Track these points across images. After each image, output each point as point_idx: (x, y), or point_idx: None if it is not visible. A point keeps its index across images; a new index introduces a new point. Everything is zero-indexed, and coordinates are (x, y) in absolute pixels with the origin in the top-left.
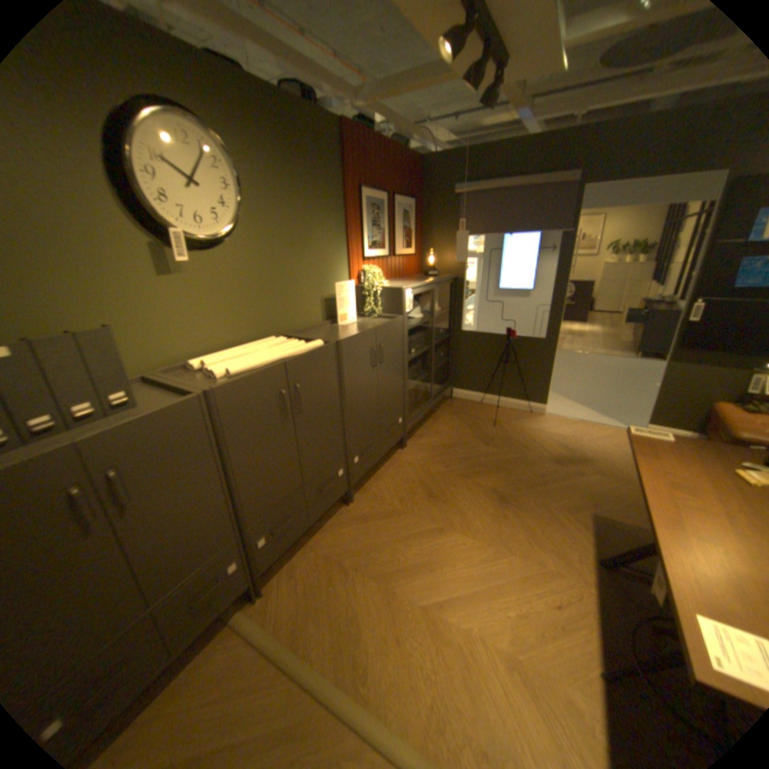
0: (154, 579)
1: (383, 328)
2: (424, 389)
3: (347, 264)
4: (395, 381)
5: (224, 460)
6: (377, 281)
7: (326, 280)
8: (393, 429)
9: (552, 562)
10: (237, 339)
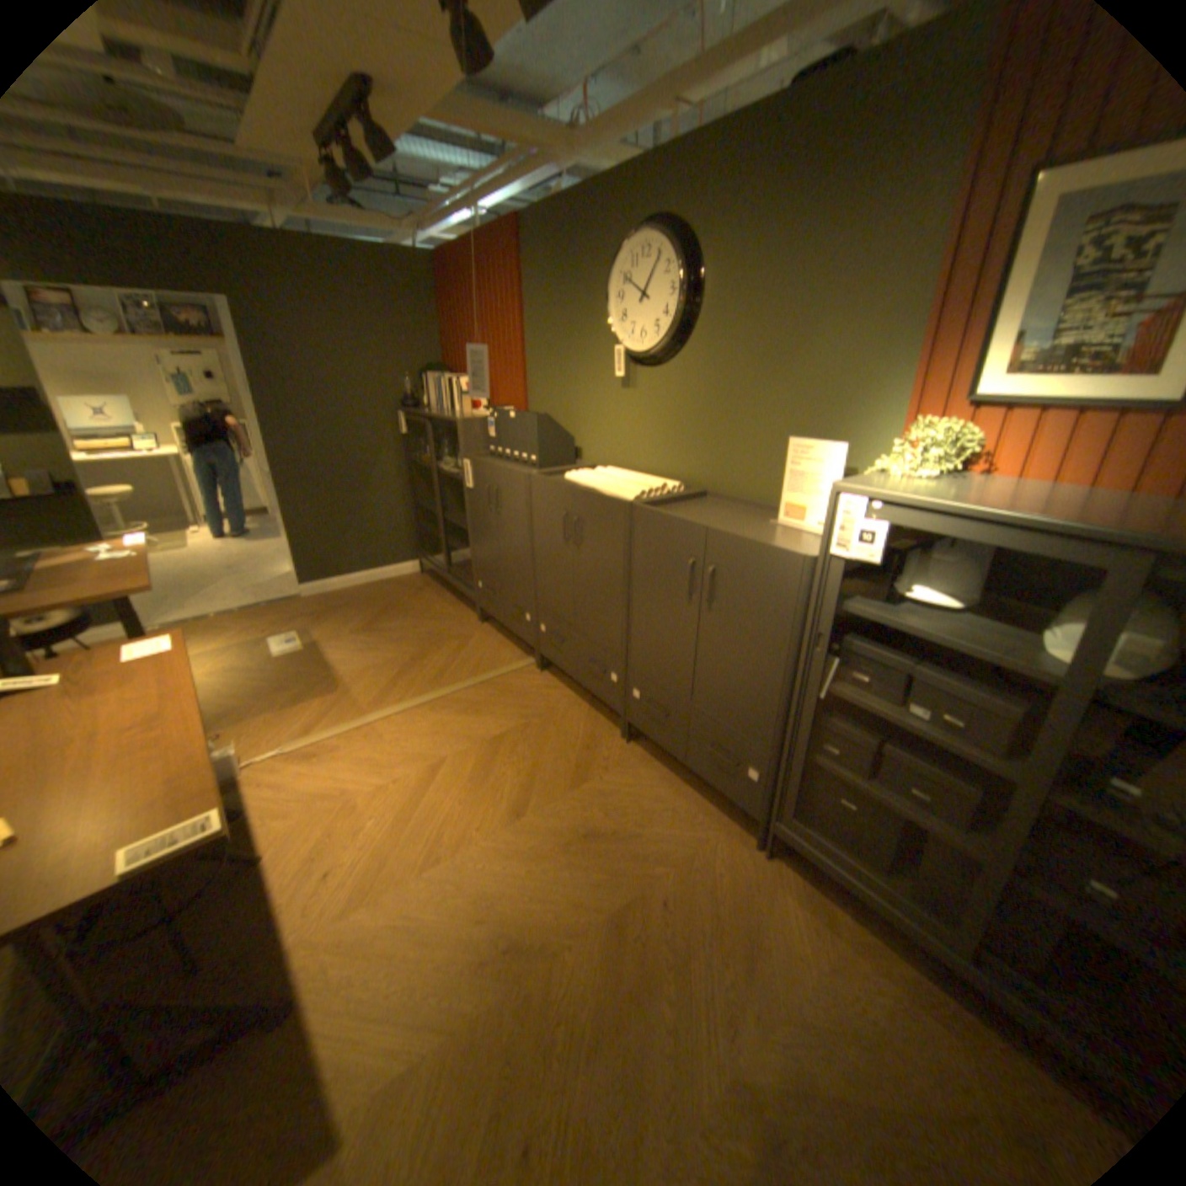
0: (503, 566)
1: (725, 538)
2: (969, 892)
3: (906, 407)
4: (747, 673)
5: (538, 536)
6: (900, 461)
7: (824, 433)
8: (722, 756)
9: (365, 924)
10: (662, 471)
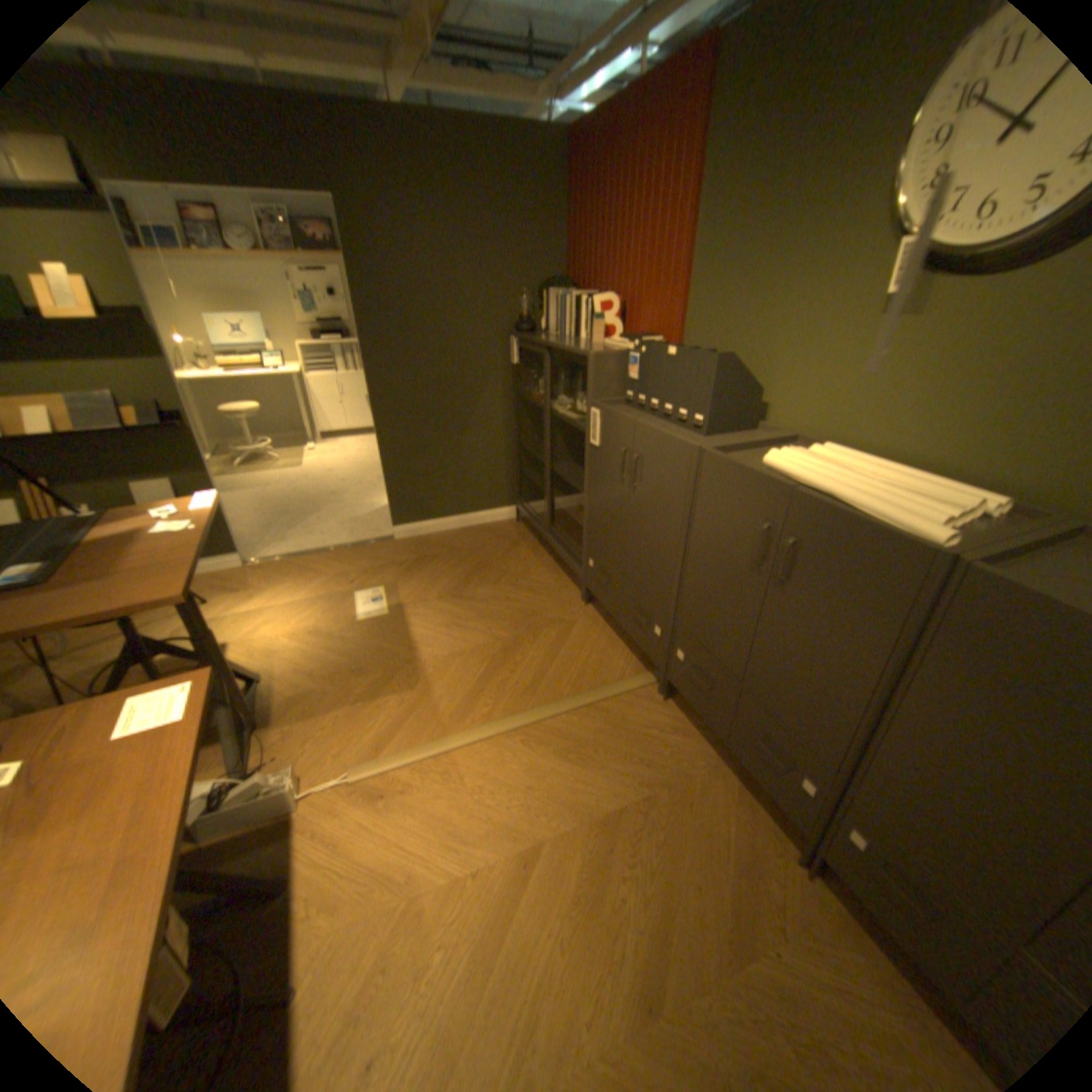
0: (628, 555)
1: None
2: None
3: None
4: None
5: (694, 534)
6: None
7: None
8: None
9: None
10: (947, 462)
